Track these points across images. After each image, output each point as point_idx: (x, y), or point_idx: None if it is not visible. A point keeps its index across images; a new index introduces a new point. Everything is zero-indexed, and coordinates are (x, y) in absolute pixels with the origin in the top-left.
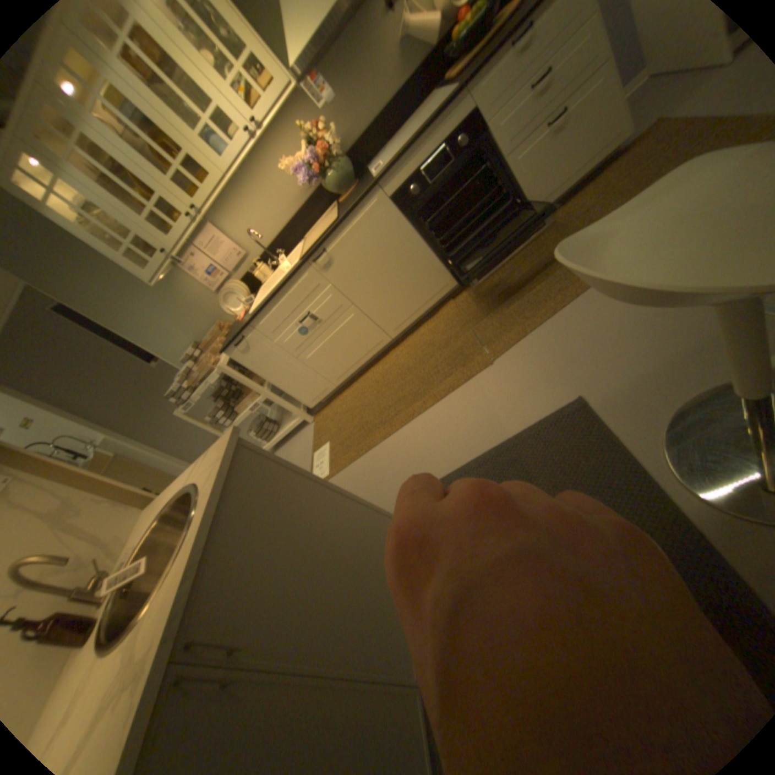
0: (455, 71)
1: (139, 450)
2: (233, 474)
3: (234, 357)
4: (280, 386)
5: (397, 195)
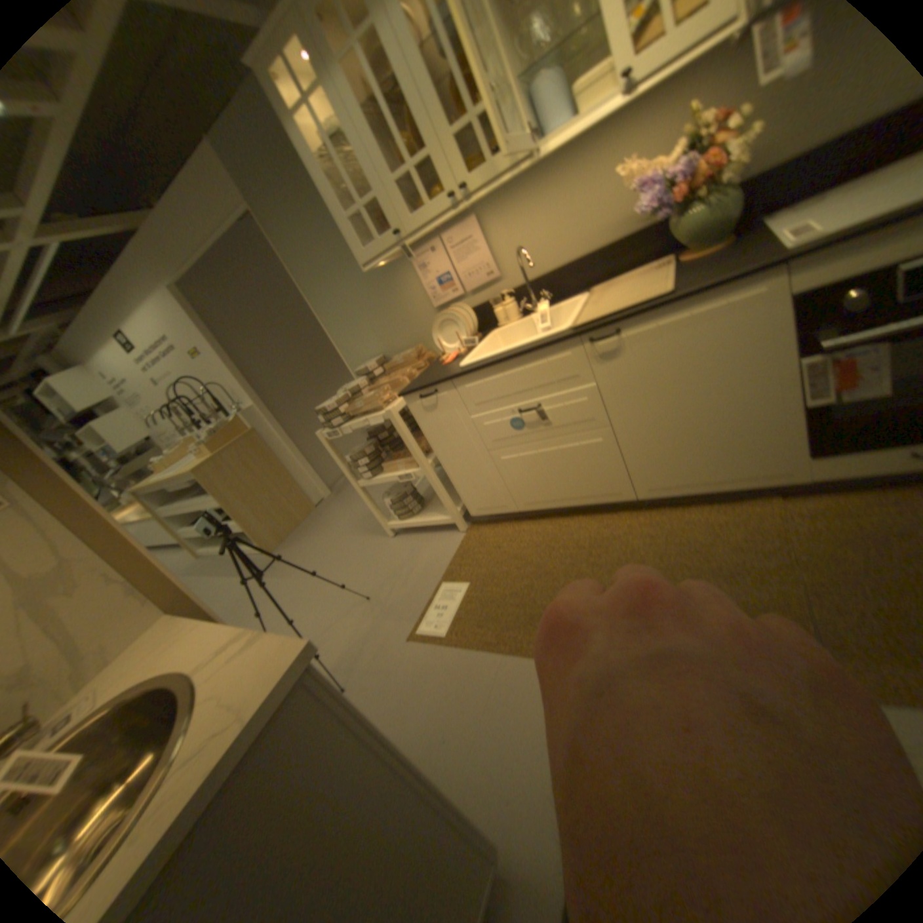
0: None
1: (275, 435)
2: (245, 765)
3: (411, 407)
4: (447, 470)
5: (809, 298)
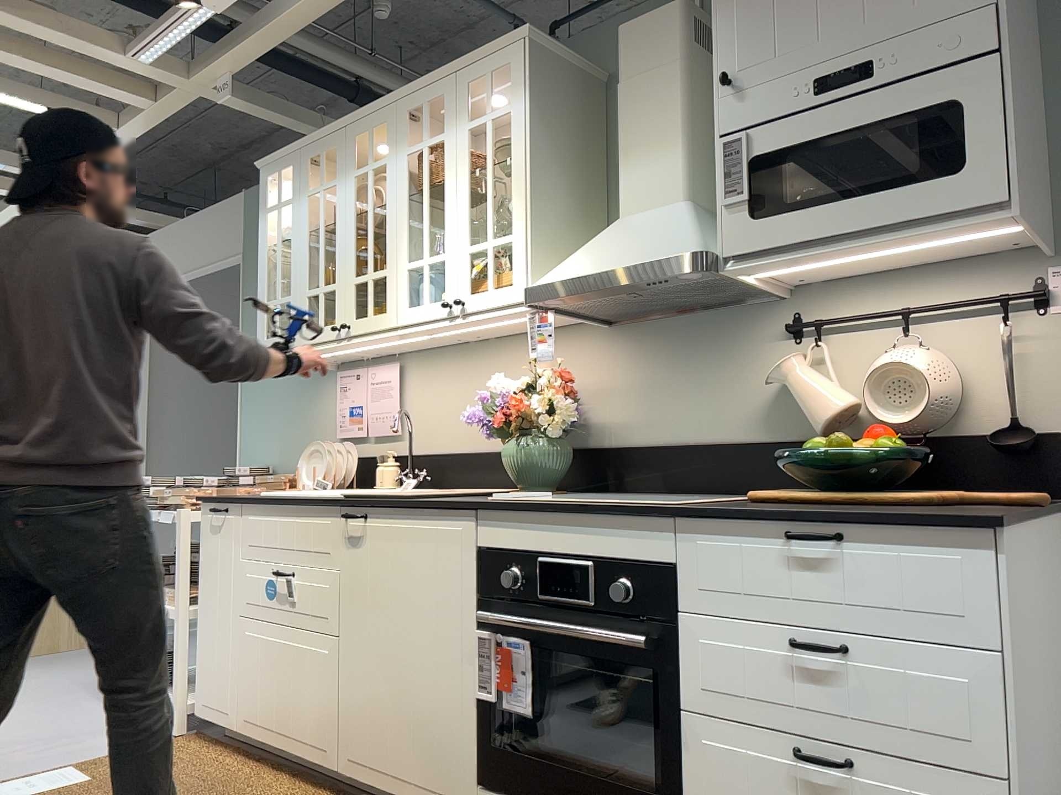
0: (772, 495)
1: None
2: None
3: (201, 520)
4: (198, 626)
5: (485, 558)
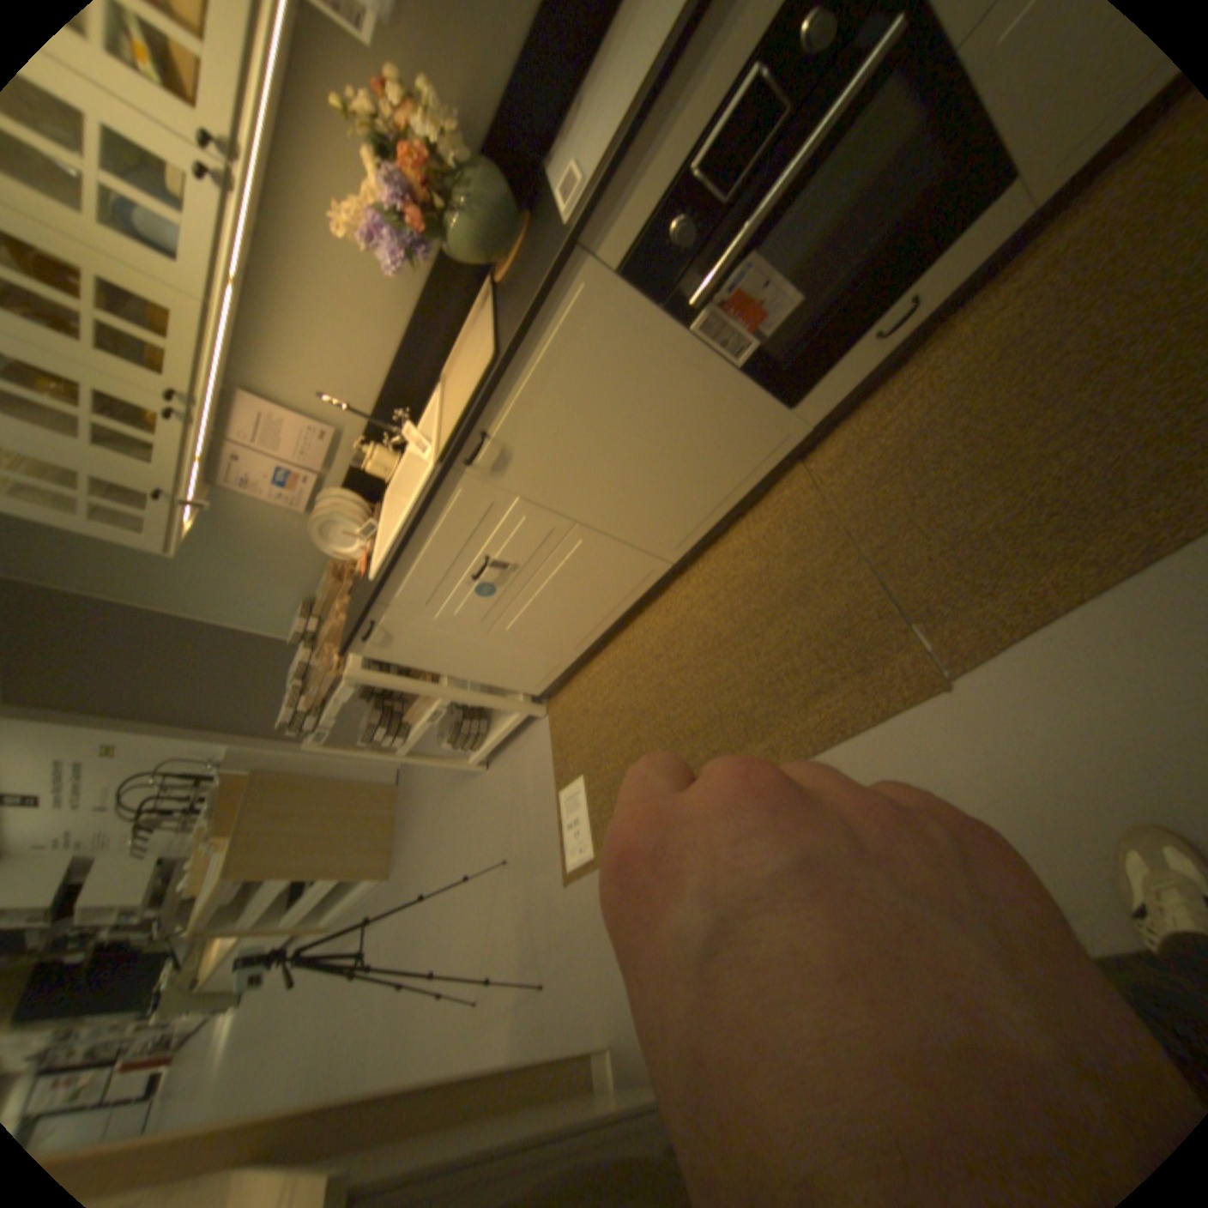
0: None
1: (287, 755)
2: None
3: (370, 655)
4: (471, 678)
5: (636, 264)
